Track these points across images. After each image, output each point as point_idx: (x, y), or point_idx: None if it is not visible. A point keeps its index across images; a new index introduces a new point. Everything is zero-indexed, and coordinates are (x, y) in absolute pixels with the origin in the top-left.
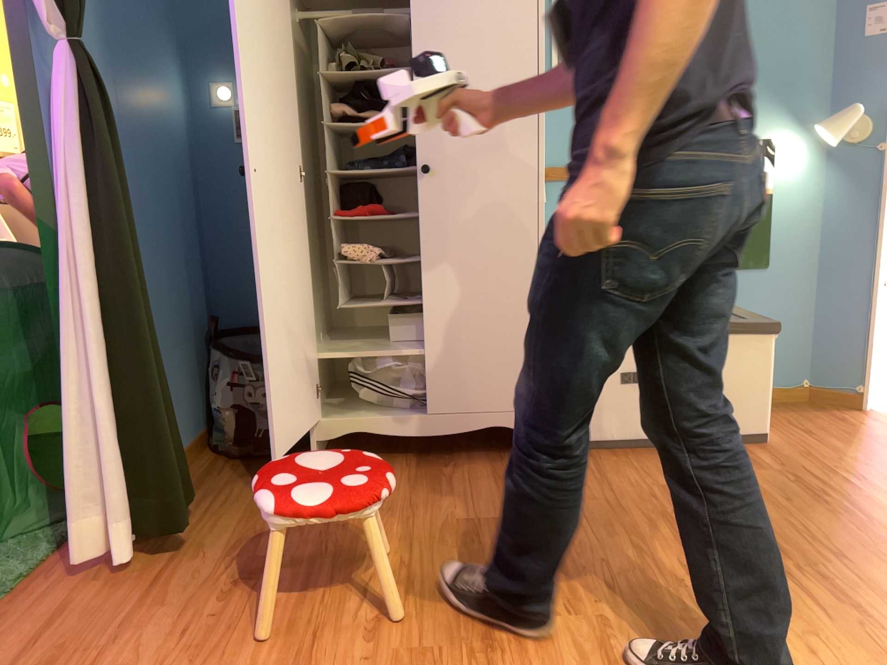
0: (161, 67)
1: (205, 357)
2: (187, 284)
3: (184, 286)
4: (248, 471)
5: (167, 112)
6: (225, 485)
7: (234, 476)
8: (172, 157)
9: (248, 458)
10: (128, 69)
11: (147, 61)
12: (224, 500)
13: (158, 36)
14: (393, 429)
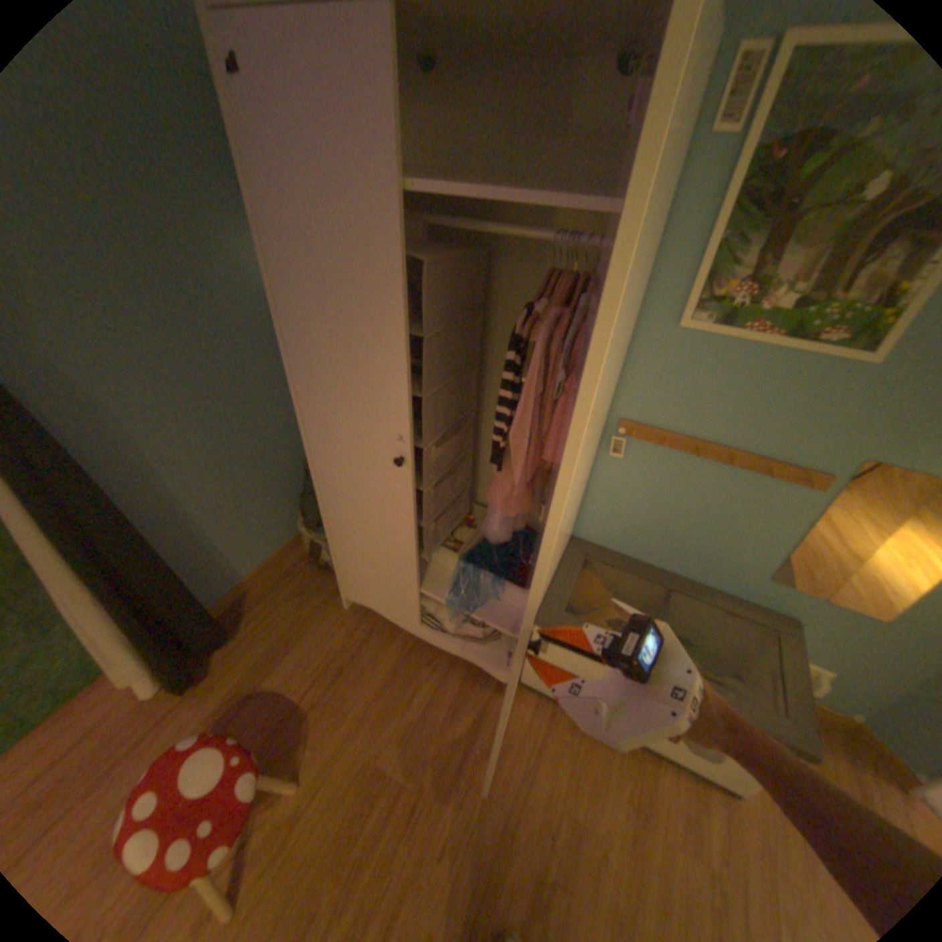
0: (222, 240)
1: (303, 486)
2: (280, 437)
3: (273, 442)
4: (303, 597)
5: (237, 290)
6: (278, 612)
7: (291, 600)
8: (250, 334)
9: (315, 577)
10: (149, 272)
11: (190, 245)
12: (263, 636)
13: (211, 202)
14: (399, 623)
